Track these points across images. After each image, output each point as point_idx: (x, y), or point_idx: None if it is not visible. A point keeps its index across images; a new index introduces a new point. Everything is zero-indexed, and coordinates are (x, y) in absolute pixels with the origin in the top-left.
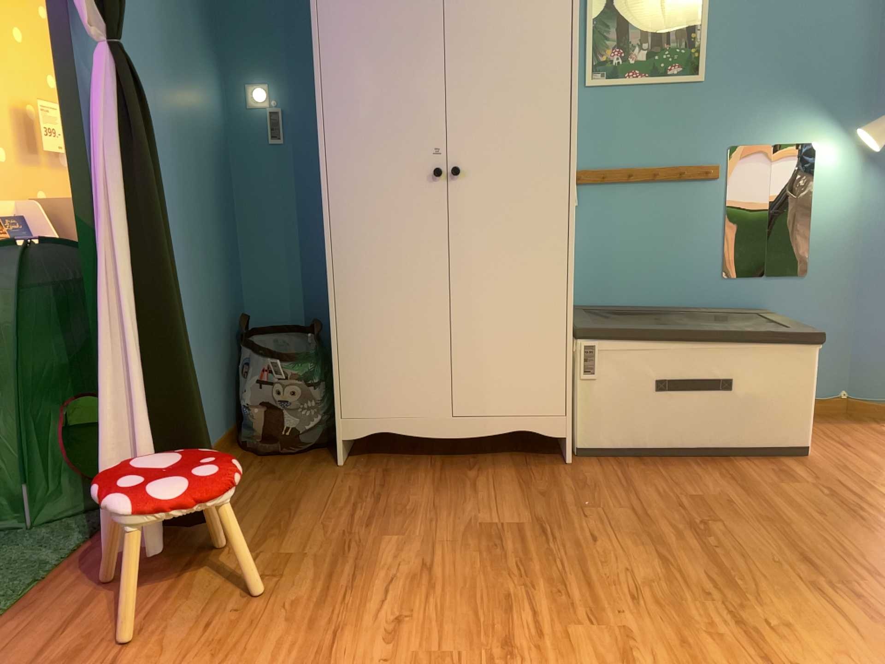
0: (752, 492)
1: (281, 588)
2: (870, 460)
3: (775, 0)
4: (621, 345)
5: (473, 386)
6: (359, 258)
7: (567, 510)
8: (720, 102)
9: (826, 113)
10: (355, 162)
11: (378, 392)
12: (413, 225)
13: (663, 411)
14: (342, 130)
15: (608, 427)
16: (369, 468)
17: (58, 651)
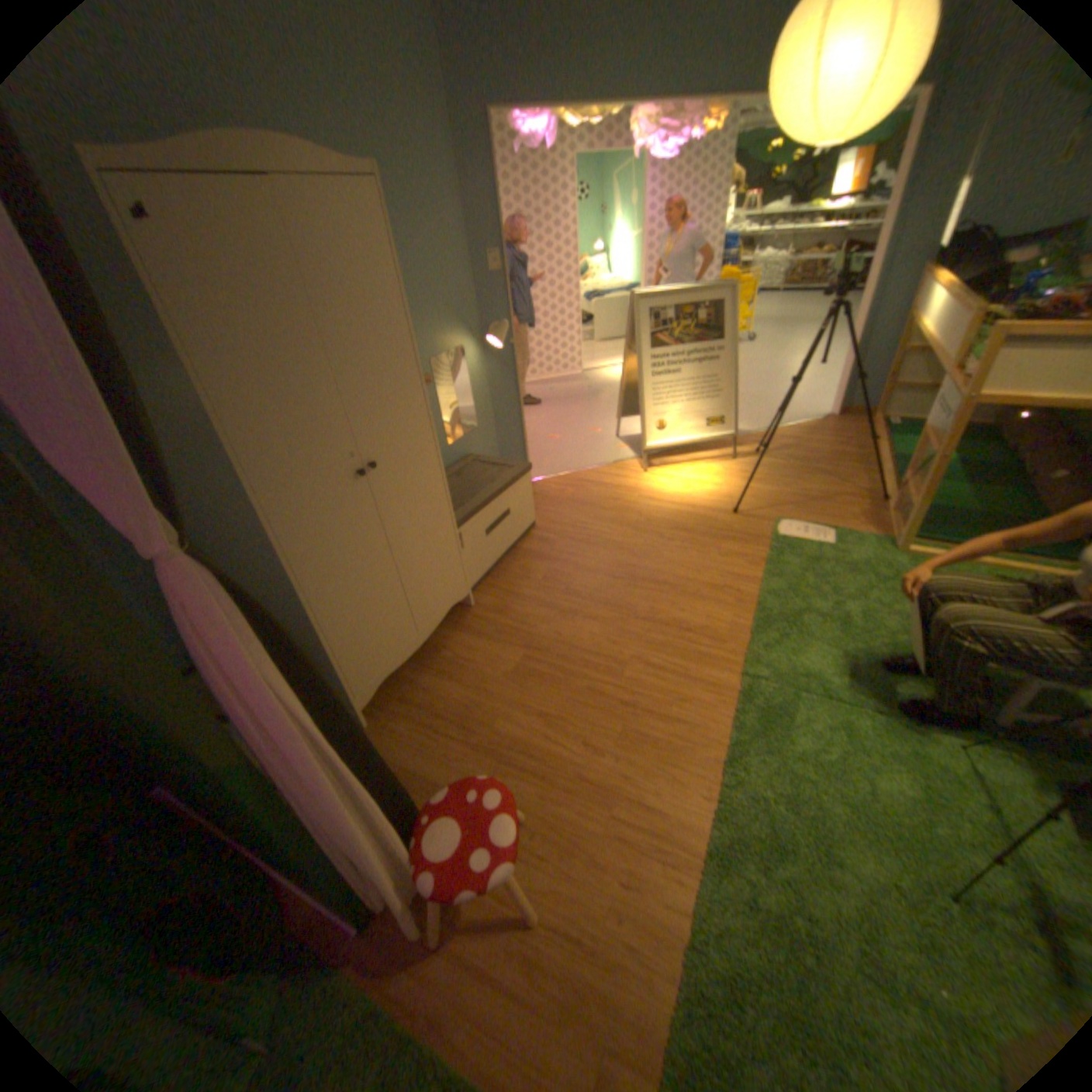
0: (550, 559)
1: (519, 801)
2: (550, 512)
3: (421, 247)
4: (469, 523)
5: (414, 605)
6: (323, 577)
7: (521, 630)
8: (415, 330)
9: (460, 324)
10: (288, 500)
11: (370, 659)
12: (353, 525)
13: (489, 545)
14: (264, 475)
15: (473, 571)
16: (386, 709)
17: (521, 975)
